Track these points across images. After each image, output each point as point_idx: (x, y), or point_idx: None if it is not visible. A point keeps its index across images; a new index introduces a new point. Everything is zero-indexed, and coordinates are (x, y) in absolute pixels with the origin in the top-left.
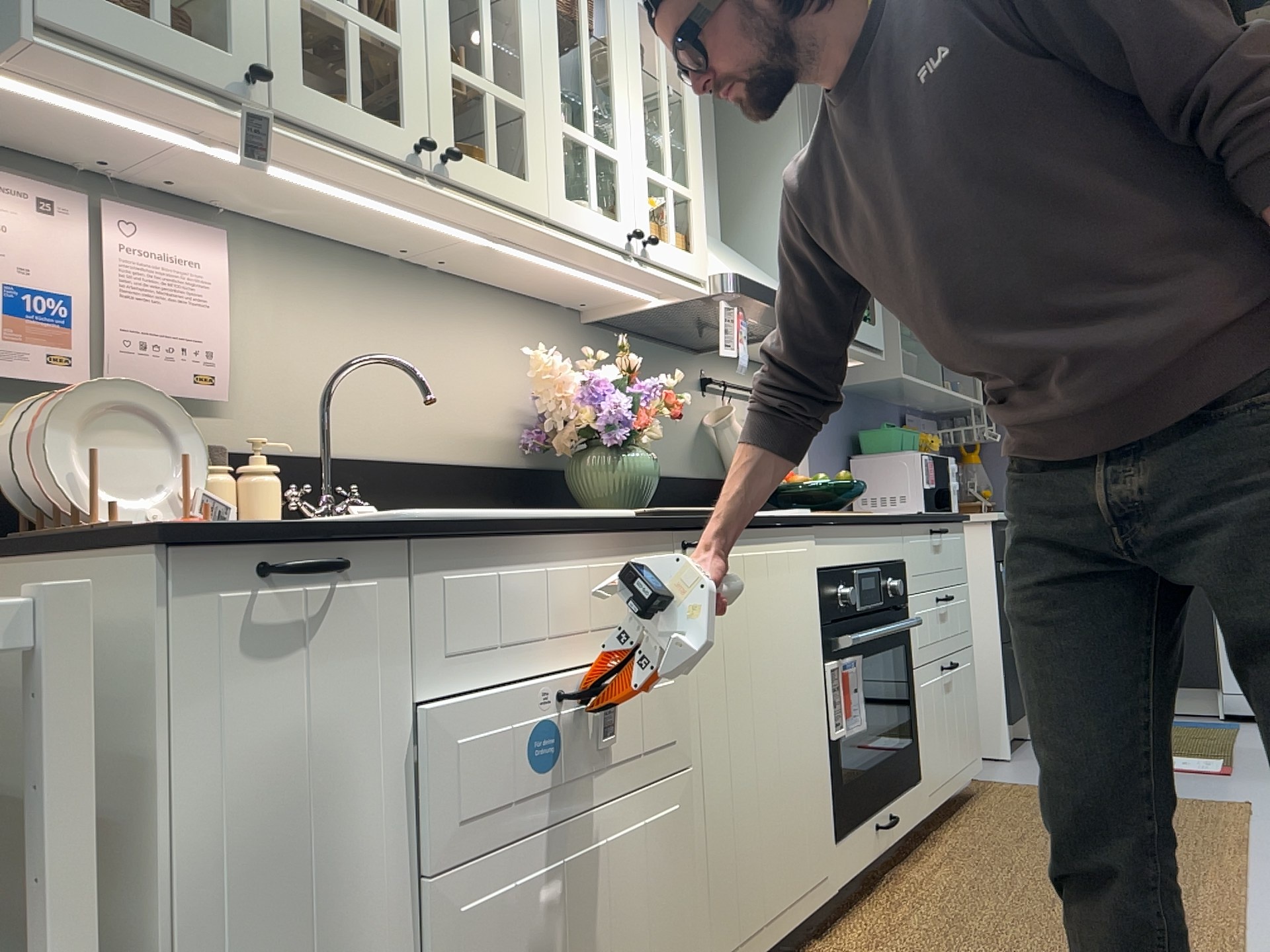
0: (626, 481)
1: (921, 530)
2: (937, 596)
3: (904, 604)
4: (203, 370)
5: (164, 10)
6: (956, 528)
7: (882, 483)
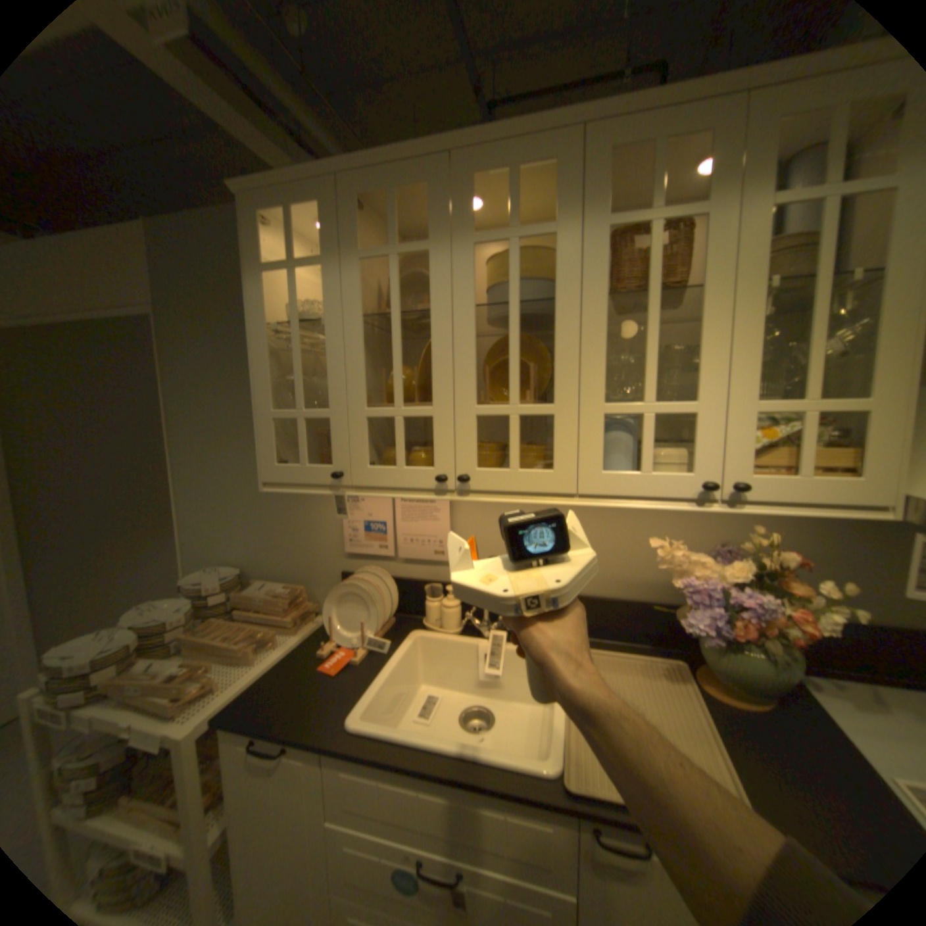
0: (736, 674)
1: None
2: None
3: None
4: (438, 549)
5: (305, 458)
6: None
7: None
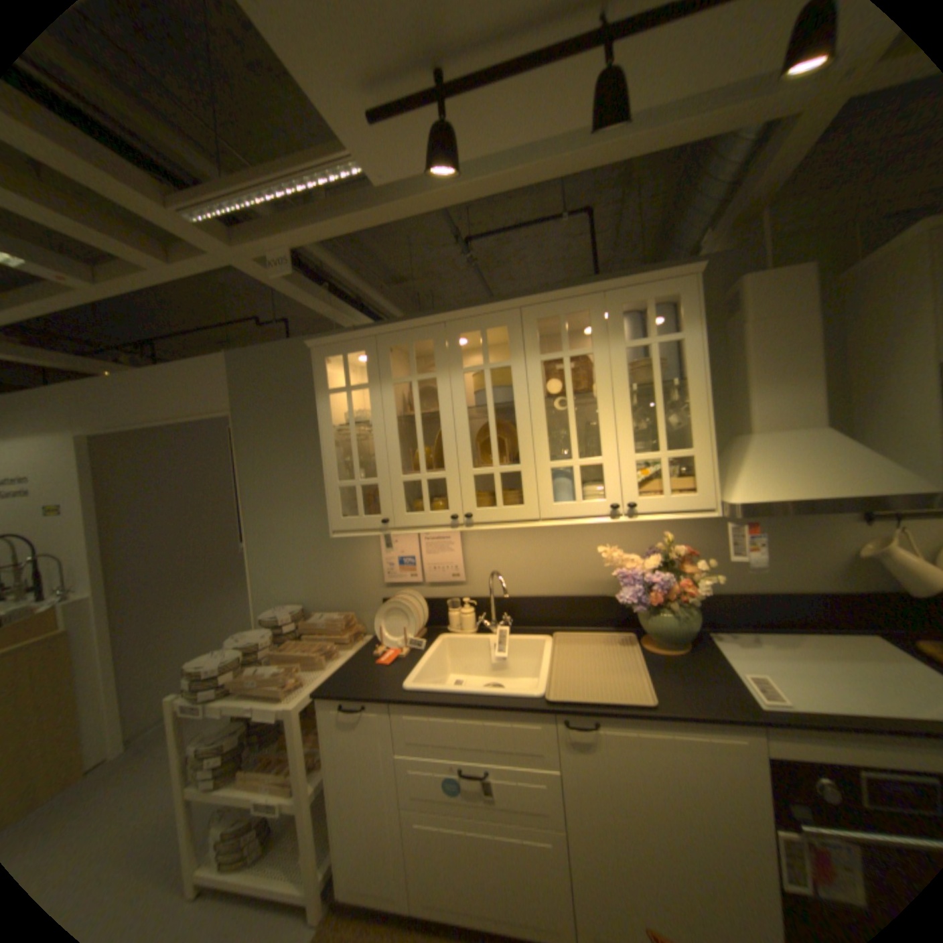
0: (658, 630)
1: None
2: None
3: None
4: (455, 572)
5: (362, 511)
6: None
7: None
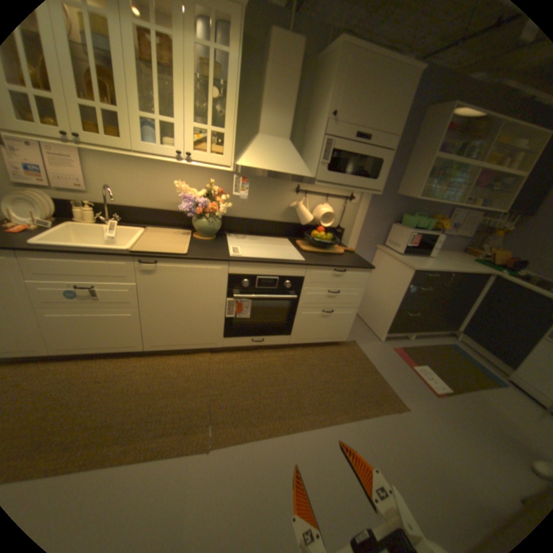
0: (200, 227)
1: (323, 268)
2: (328, 290)
3: (297, 289)
4: (77, 183)
5: None
6: (360, 270)
7: (397, 236)
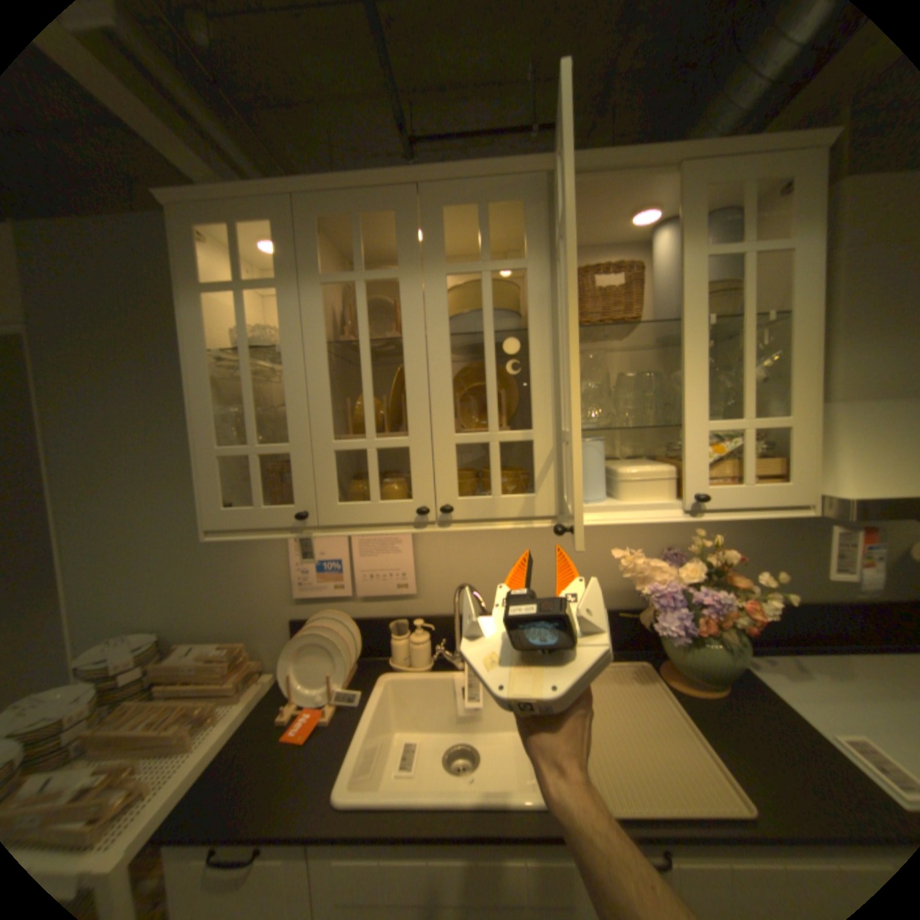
0: (699, 666)
1: None
2: None
3: None
4: (401, 581)
5: (260, 497)
6: None
7: None
